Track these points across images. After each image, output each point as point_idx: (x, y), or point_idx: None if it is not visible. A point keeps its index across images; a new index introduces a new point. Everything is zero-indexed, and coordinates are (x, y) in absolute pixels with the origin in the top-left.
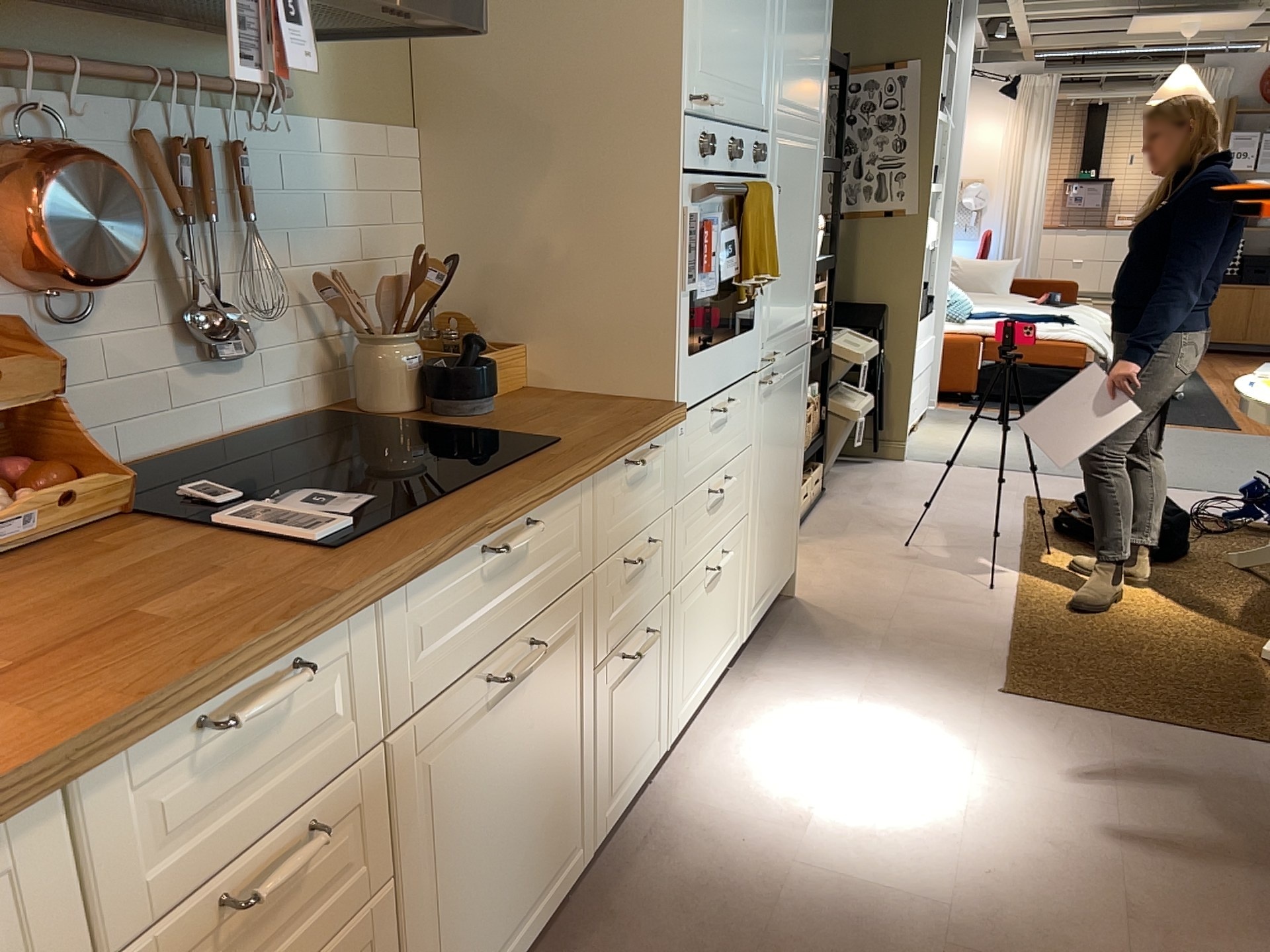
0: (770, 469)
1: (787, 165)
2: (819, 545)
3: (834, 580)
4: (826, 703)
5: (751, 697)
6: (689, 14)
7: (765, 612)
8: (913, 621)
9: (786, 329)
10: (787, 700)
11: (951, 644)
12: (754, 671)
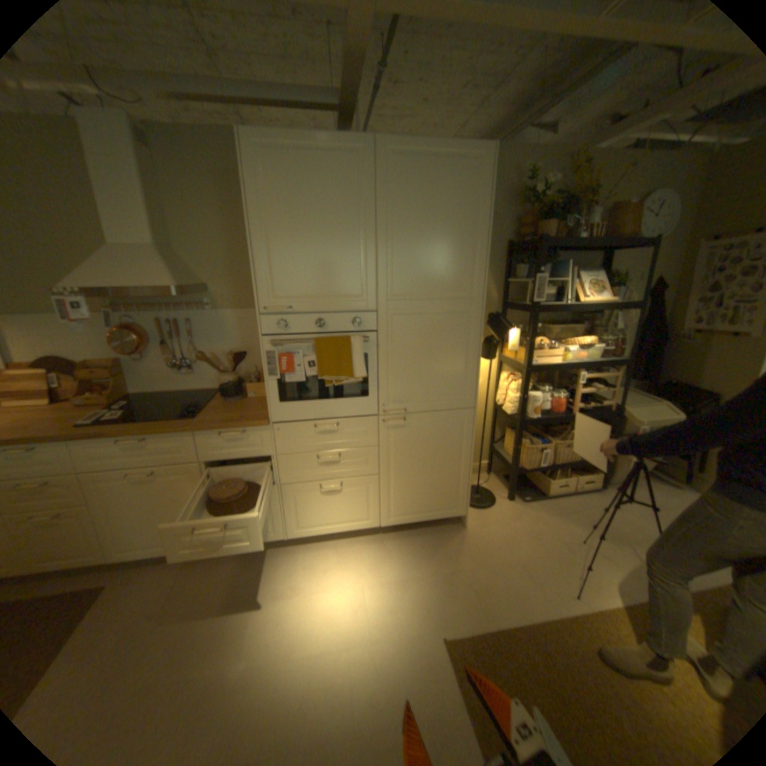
0: (406, 461)
1: (407, 323)
2: (533, 514)
3: (500, 533)
4: (375, 574)
5: (363, 549)
6: (255, 277)
7: (412, 523)
8: (490, 578)
9: (423, 399)
10: (368, 561)
11: (480, 602)
12: (384, 542)
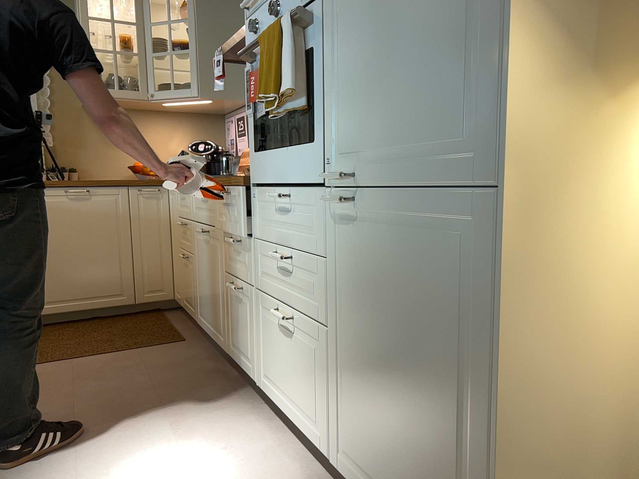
0: (365, 321)
1: None
2: None
3: None
4: None
5: None
6: None
7: None
8: None
9: (391, 151)
10: None
11: None
12: None
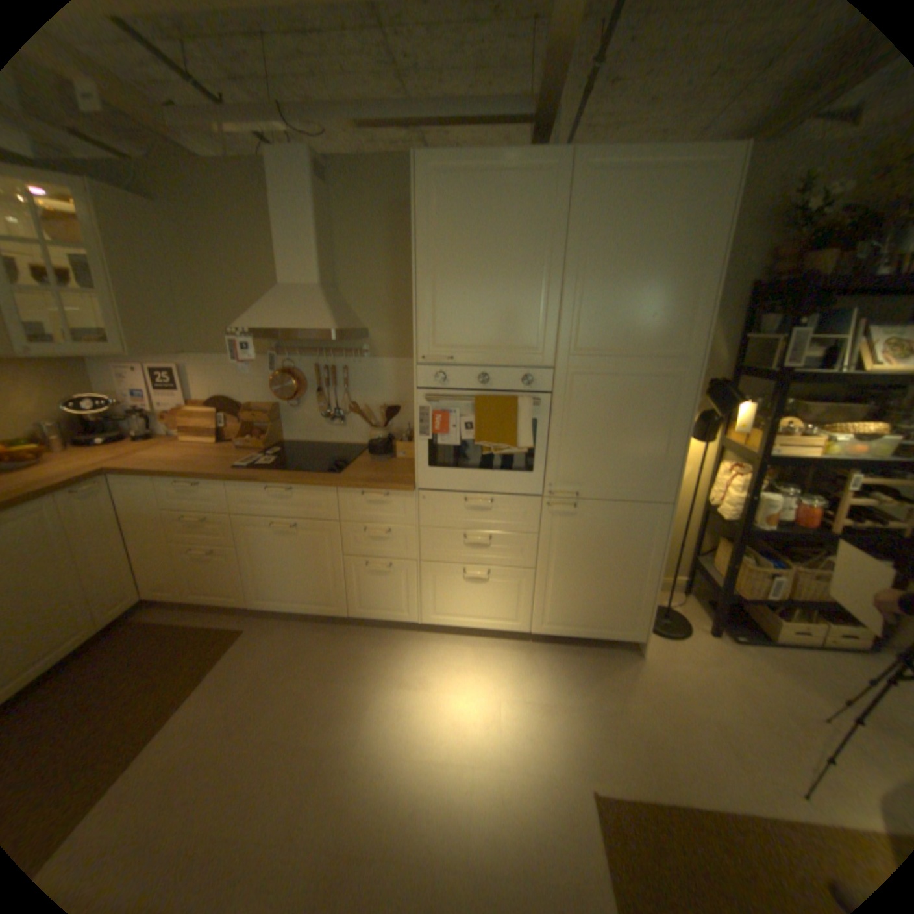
0: (572, 558)
1: (593, 386)
2: (748, 663)
3: (694, 678)
4: (517, 688)
5: (506, 655)
6: (416, 322)
7: (572, 637)
8: (670, 733)
9: (604, 484)
10: (511, 671)
11: (652, 761)
12: (534, 653)
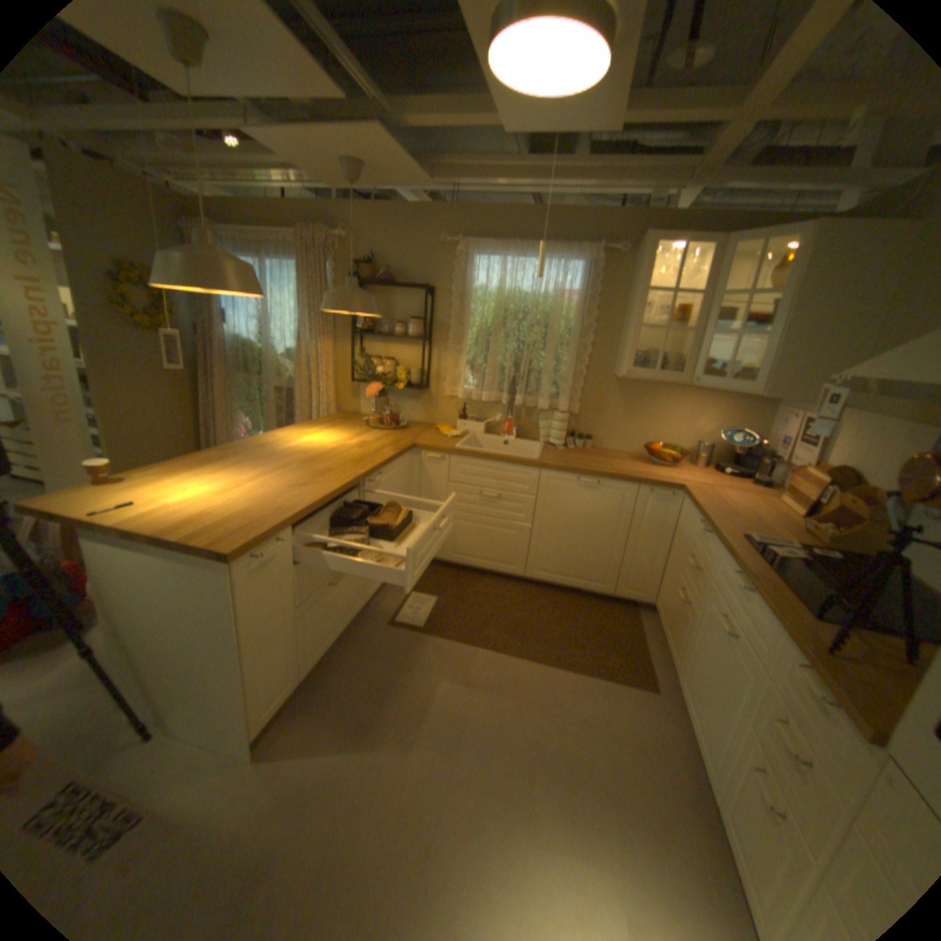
0: None
1: None
2: None
3: None
4: None
5: None
6: None
7: None
8: None
9: None
10: None
11: None
12: None
